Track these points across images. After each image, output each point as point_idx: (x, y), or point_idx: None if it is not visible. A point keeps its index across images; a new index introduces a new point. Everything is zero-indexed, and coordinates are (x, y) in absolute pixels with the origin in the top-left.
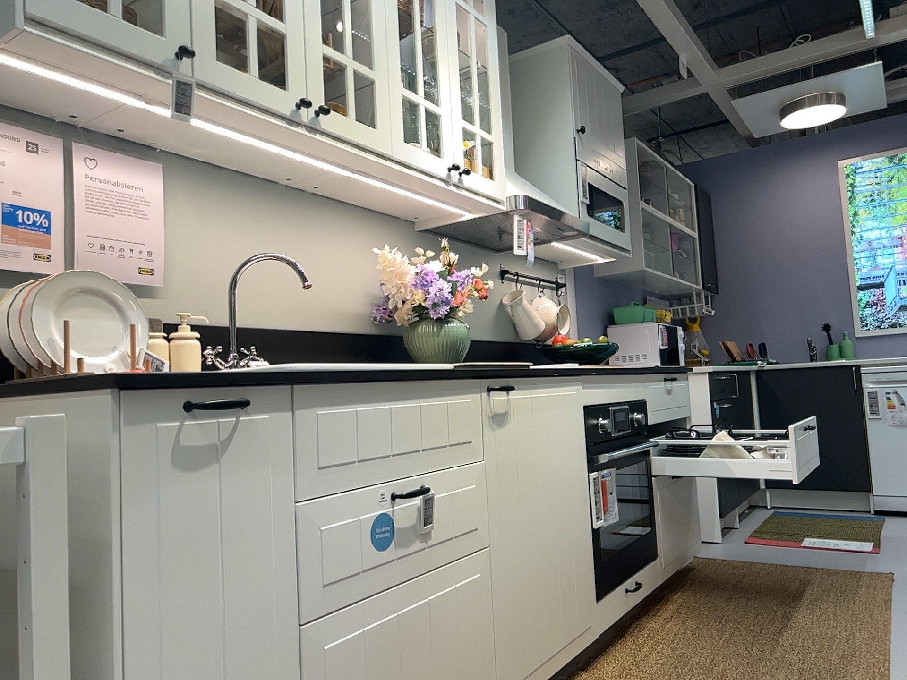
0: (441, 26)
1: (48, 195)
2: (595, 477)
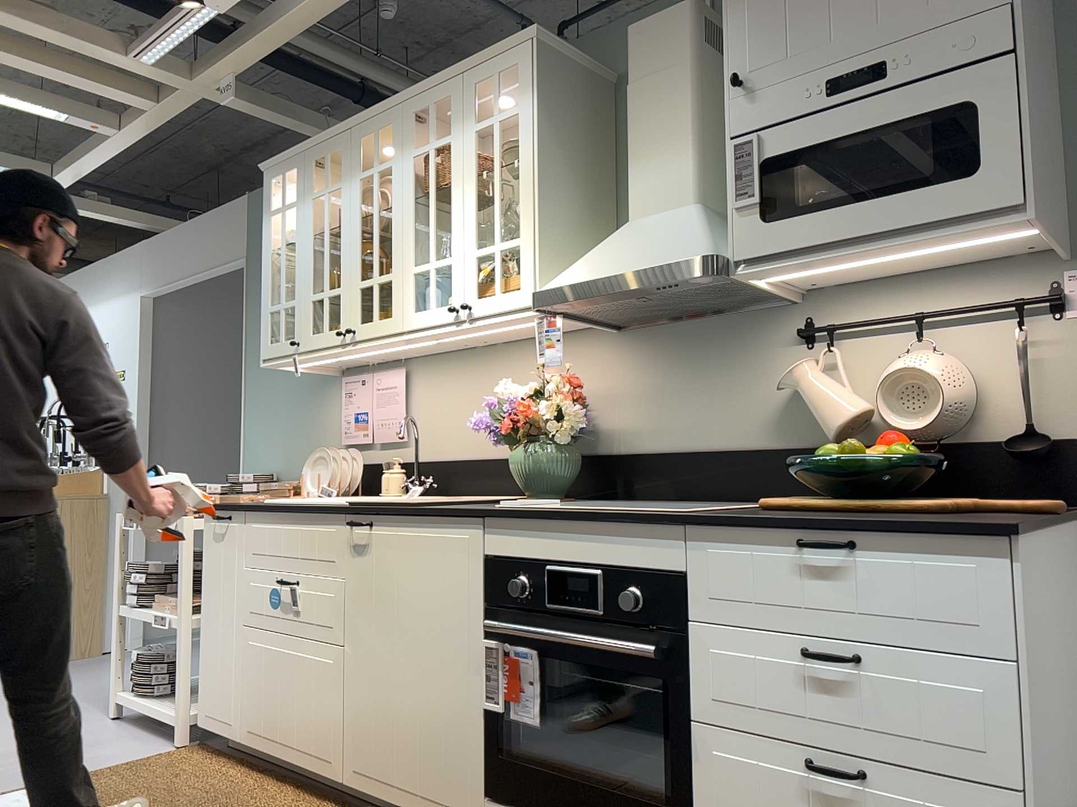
0: (455, 174)
1: (365, 403)
2: (492, 647)
